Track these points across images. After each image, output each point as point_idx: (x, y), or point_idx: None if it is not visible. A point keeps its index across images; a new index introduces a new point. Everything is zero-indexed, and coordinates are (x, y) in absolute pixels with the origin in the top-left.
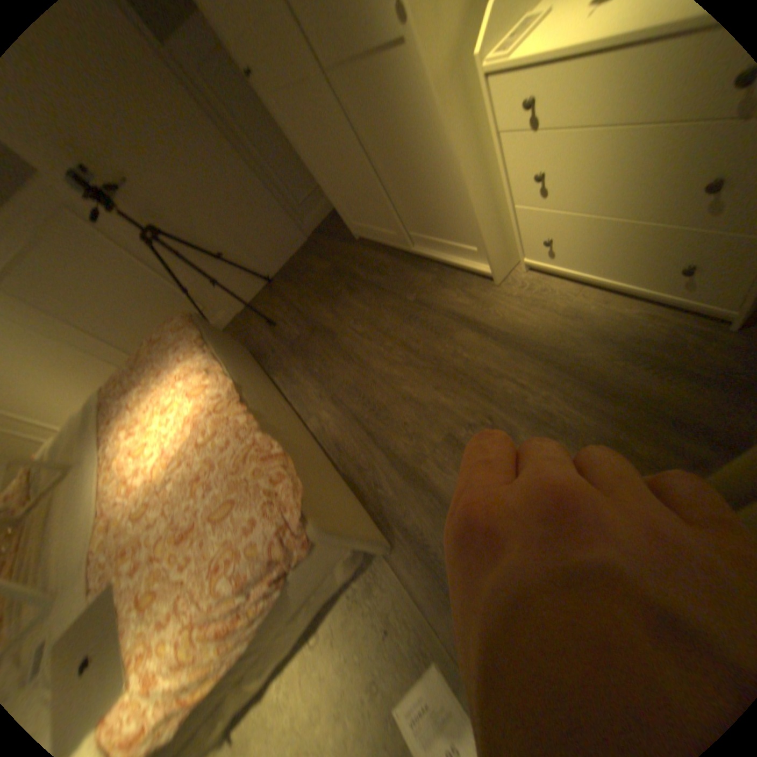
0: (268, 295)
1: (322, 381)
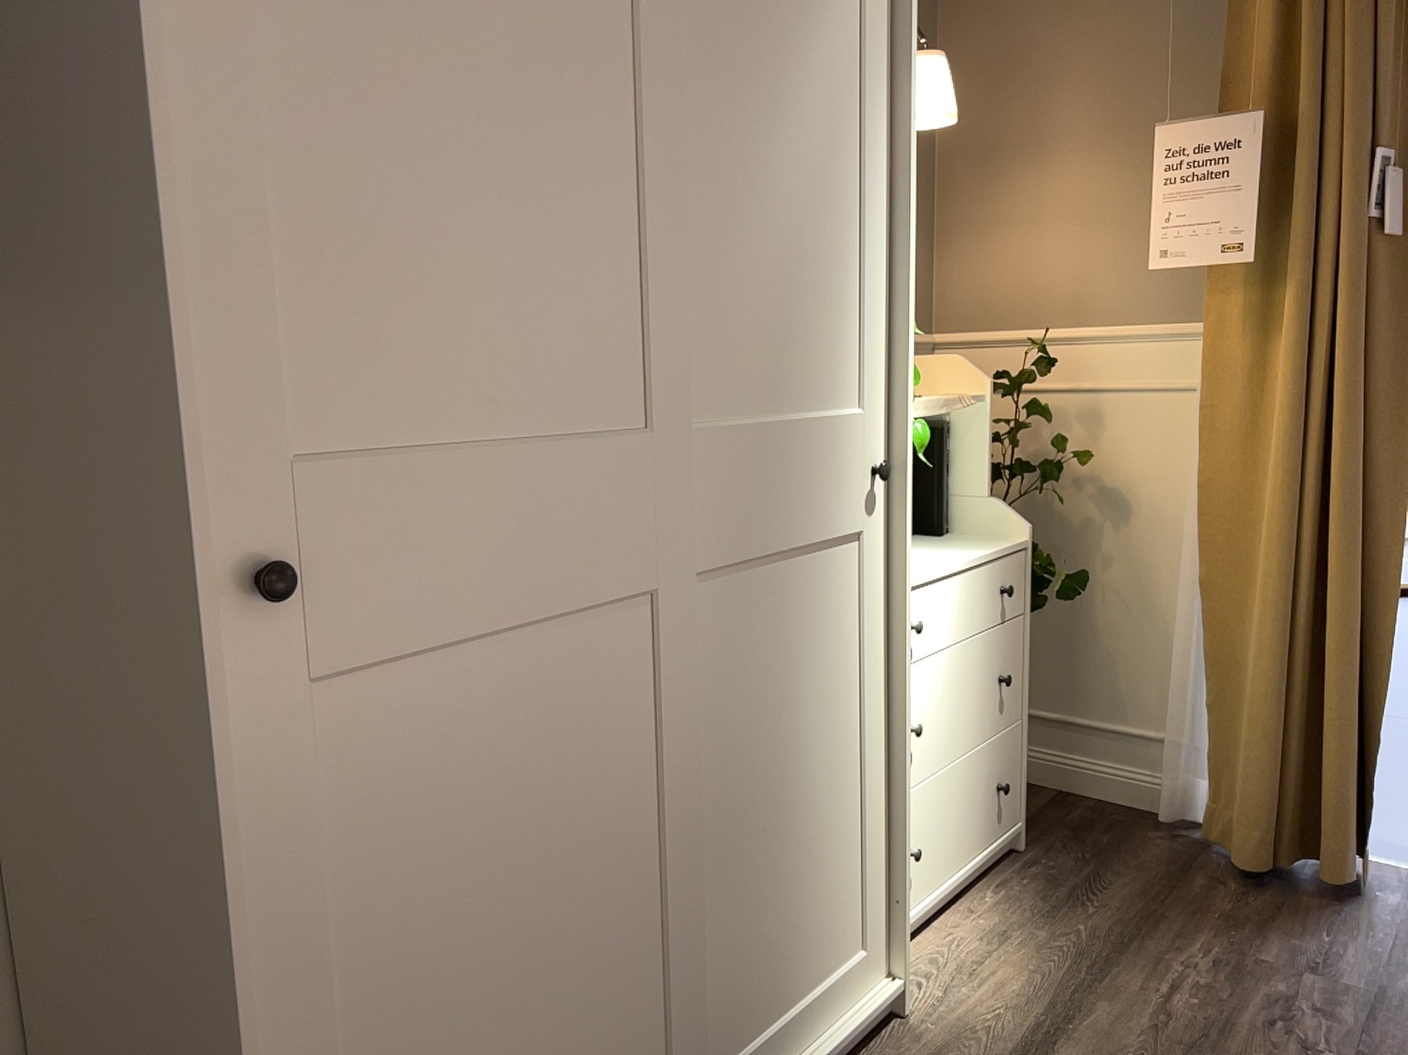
0: None
1: None
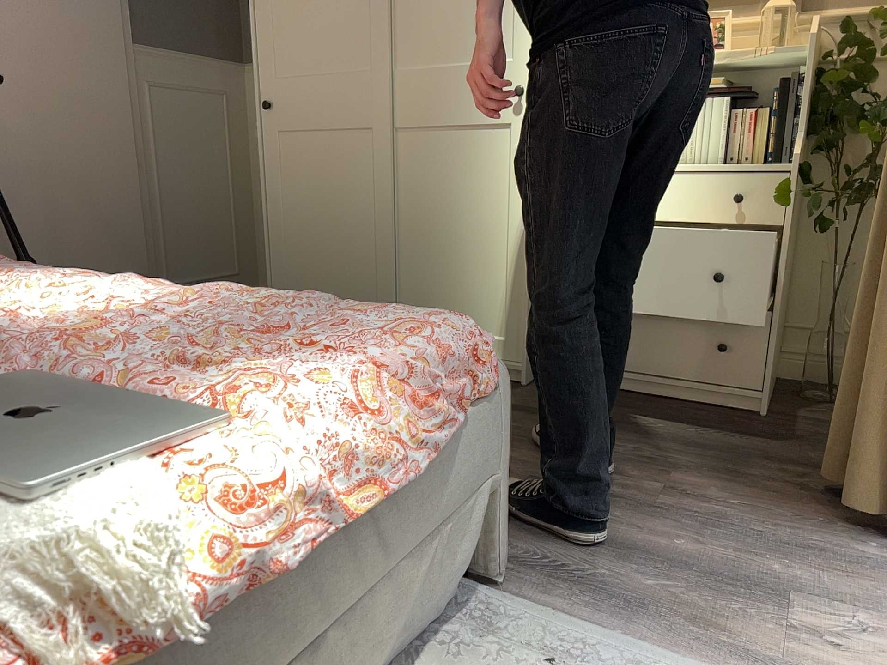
0: None
1: None
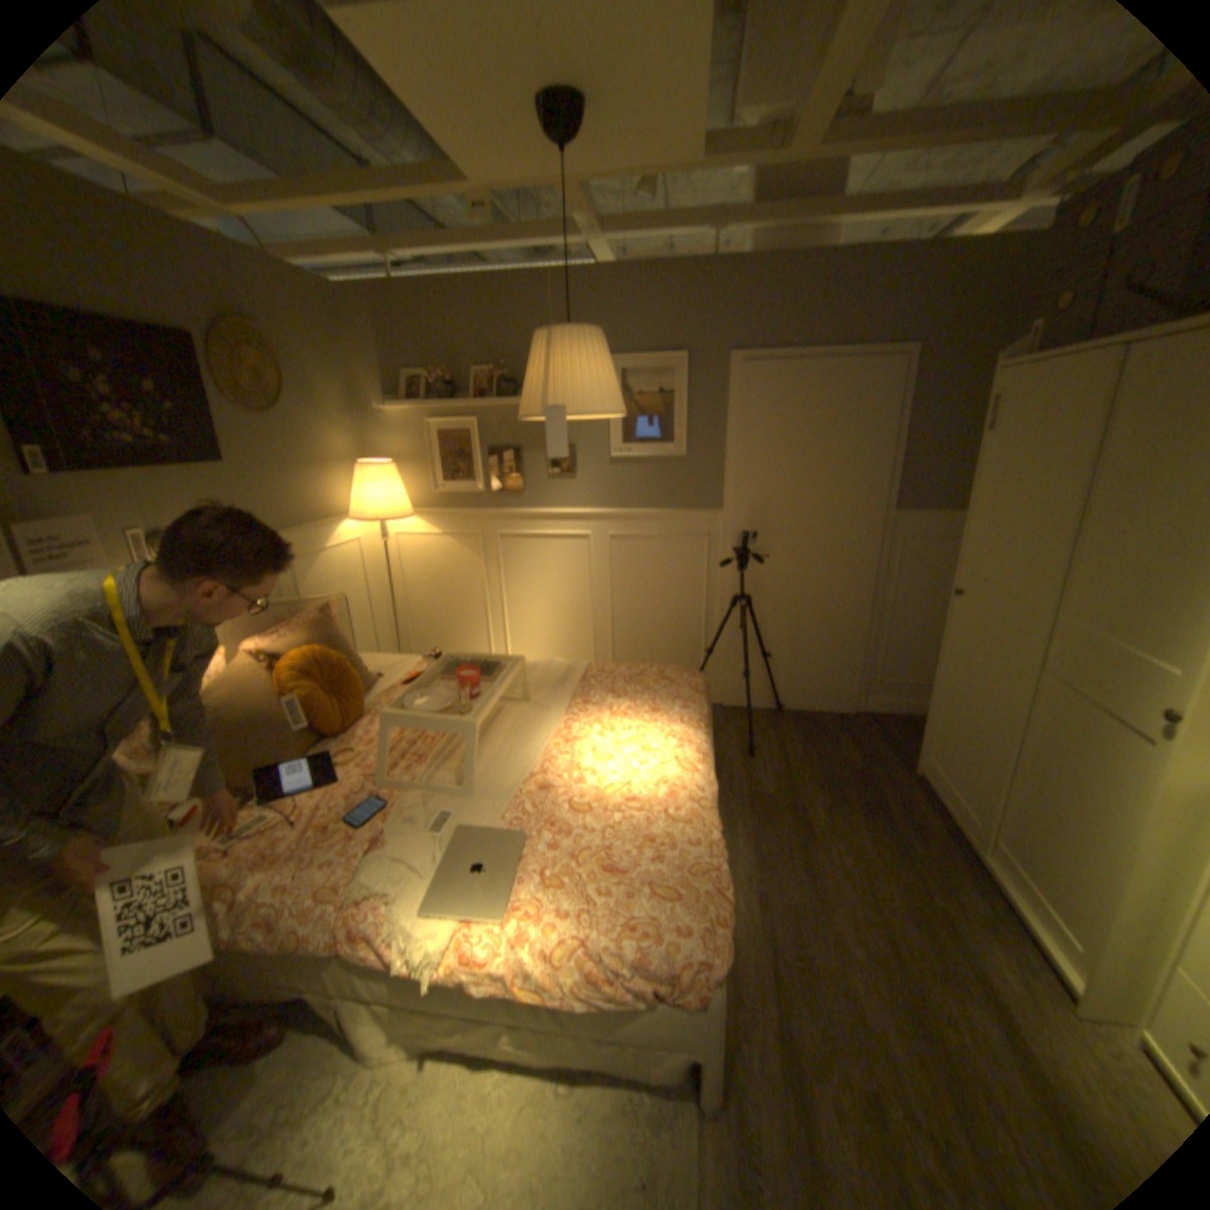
0: (768, 724)
1: (764, 869)
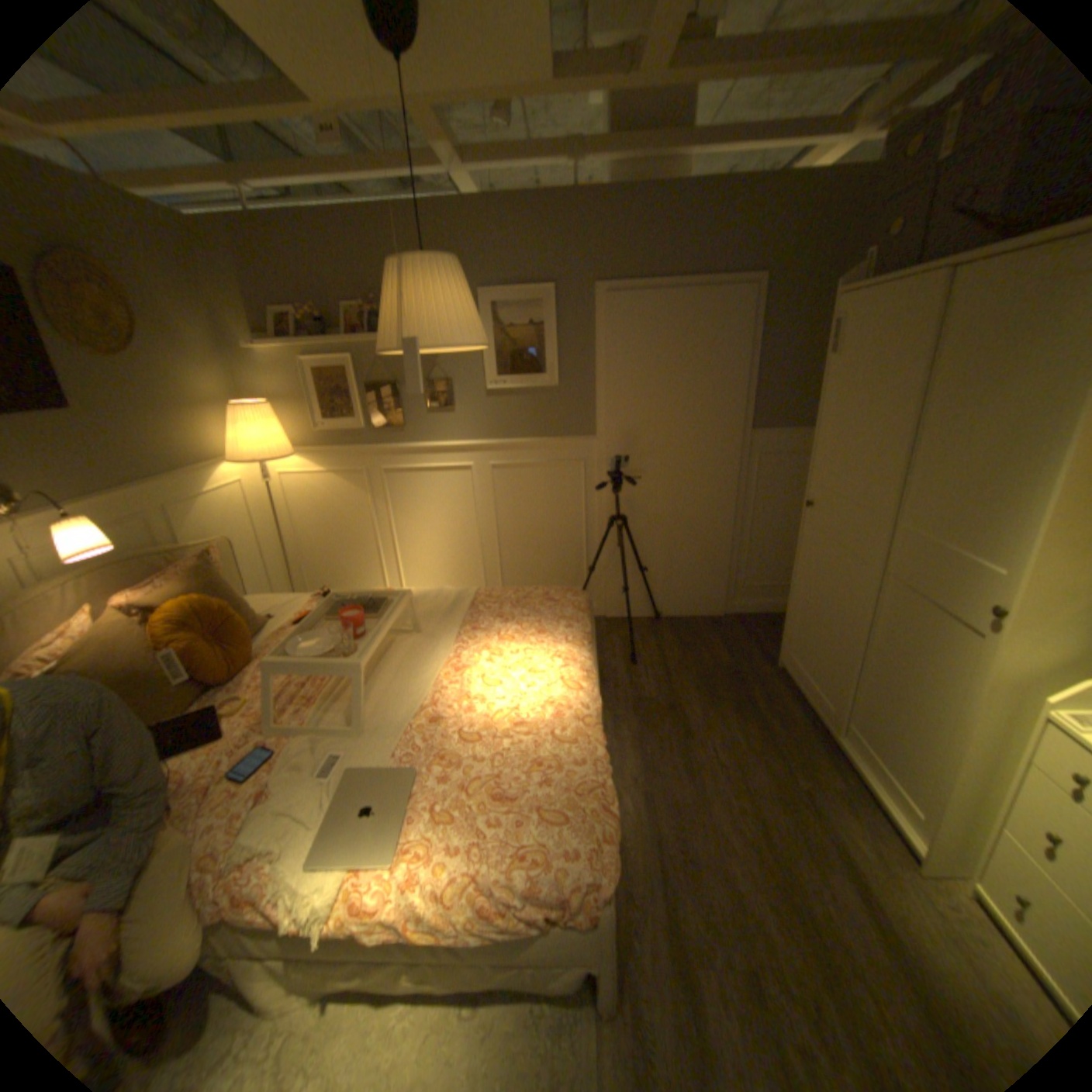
0: (647, 630)
1: (647, 768)
